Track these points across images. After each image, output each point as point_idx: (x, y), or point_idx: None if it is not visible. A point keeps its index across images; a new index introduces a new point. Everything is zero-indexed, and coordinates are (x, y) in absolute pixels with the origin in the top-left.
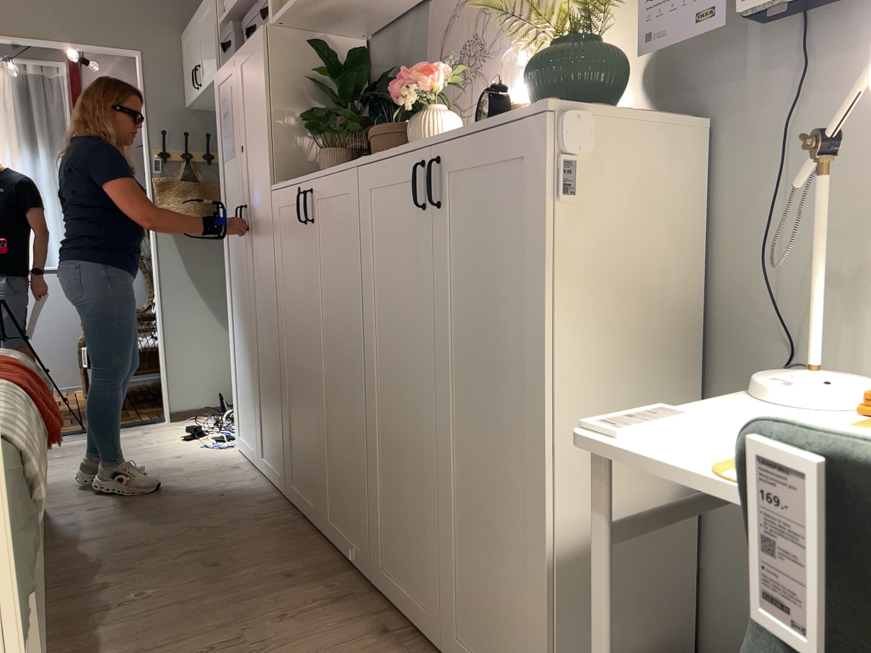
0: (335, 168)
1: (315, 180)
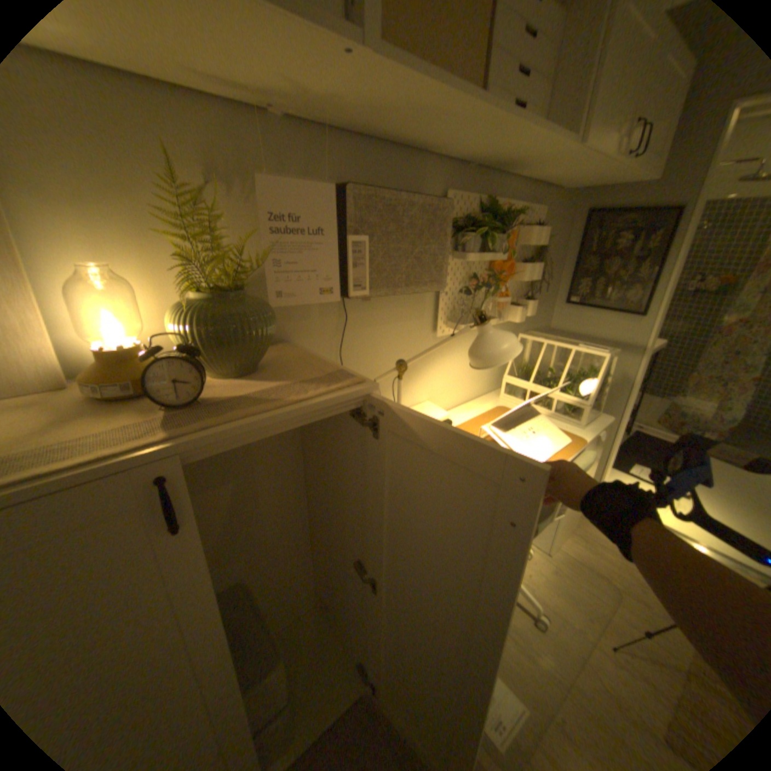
0: None
1: None
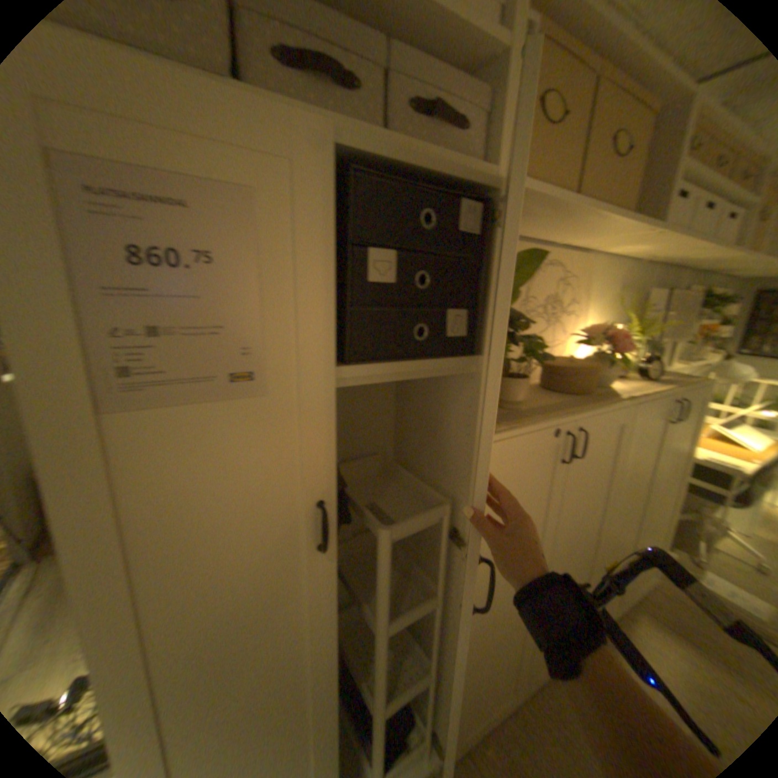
0: (597, 404)
1: (591, 419)
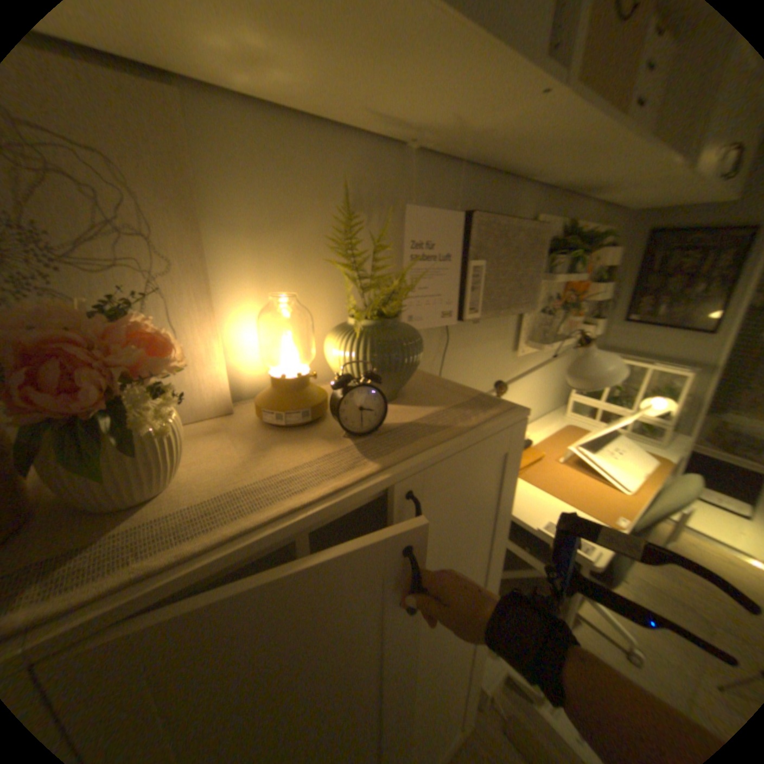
0: None
1: None
